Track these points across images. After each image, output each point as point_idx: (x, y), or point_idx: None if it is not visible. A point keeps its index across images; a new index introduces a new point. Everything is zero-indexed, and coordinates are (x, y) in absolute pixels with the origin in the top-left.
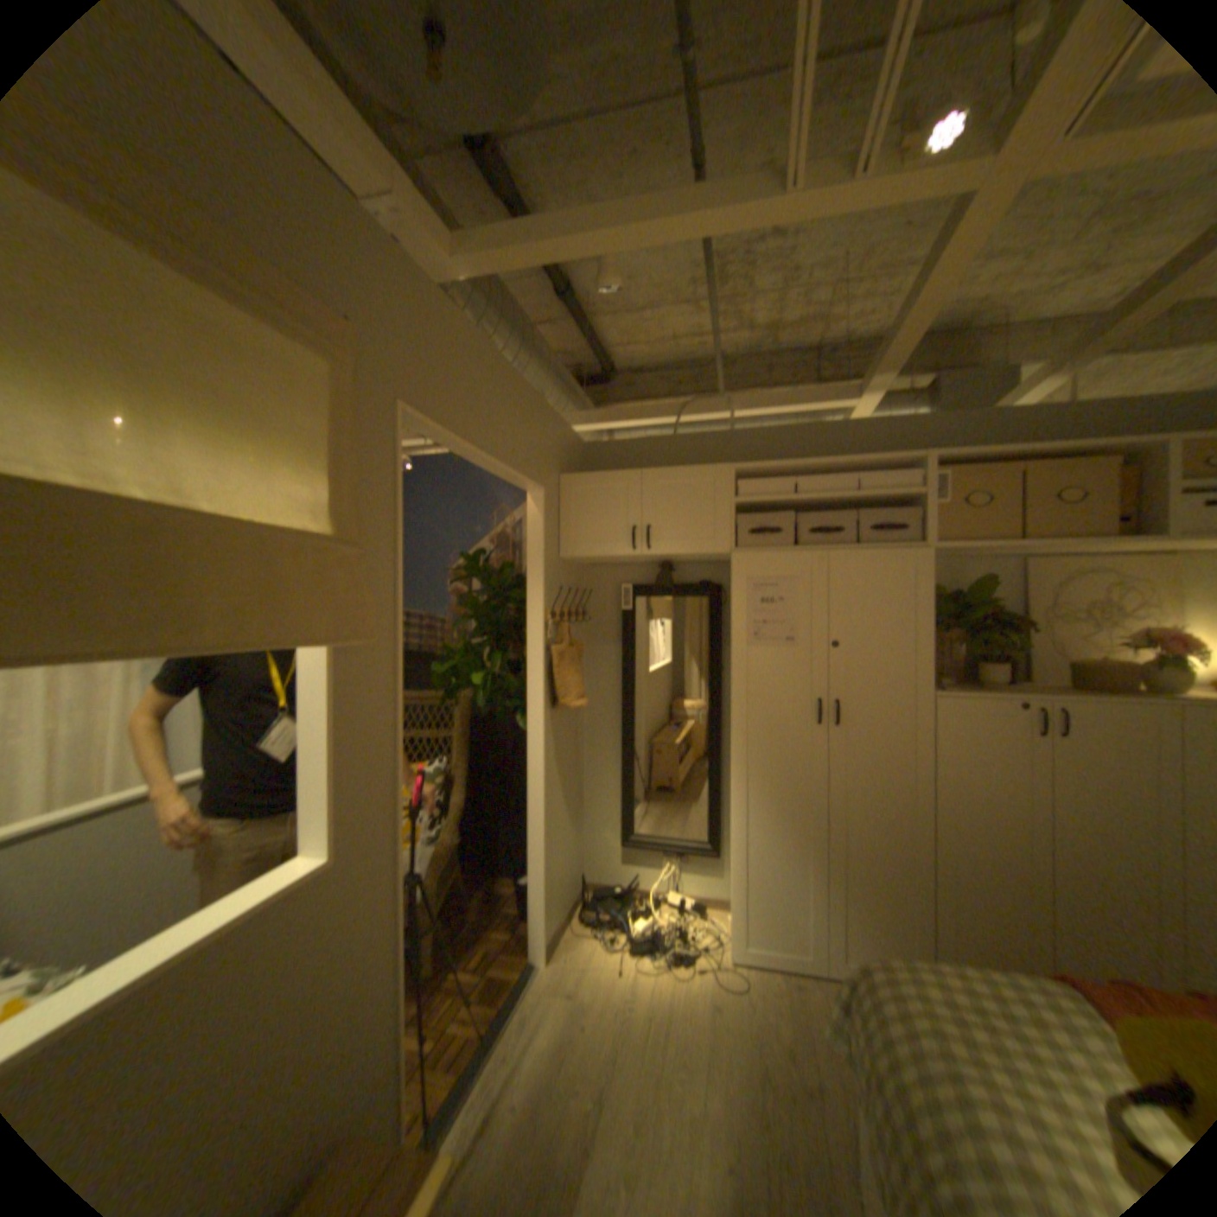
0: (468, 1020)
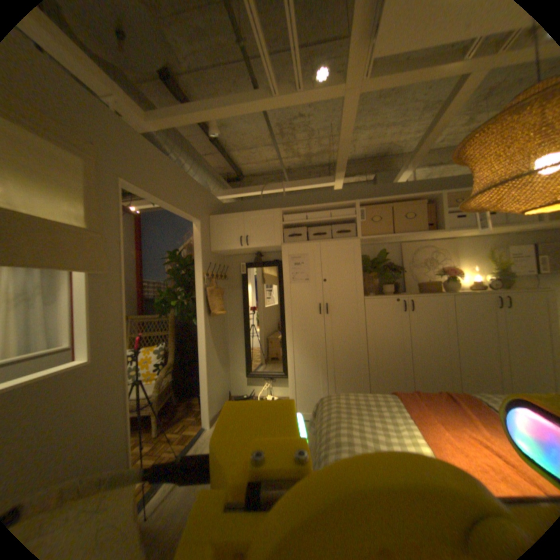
0: (170, 449)
